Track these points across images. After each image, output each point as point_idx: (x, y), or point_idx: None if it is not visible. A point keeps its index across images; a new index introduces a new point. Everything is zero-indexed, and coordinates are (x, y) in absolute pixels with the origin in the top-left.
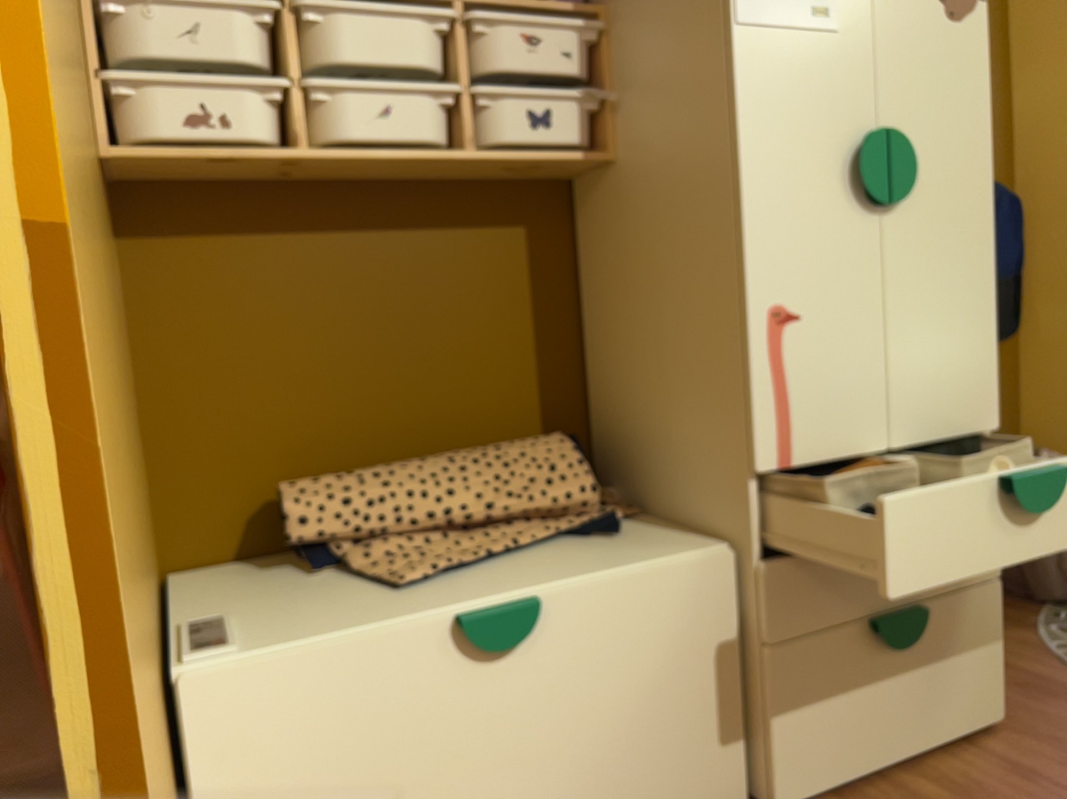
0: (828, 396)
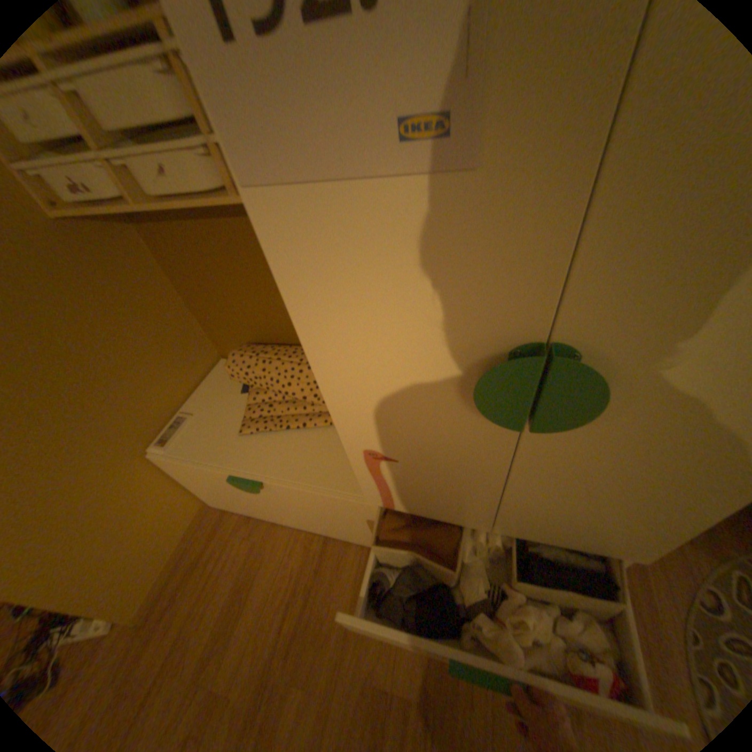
0: (425, 497)
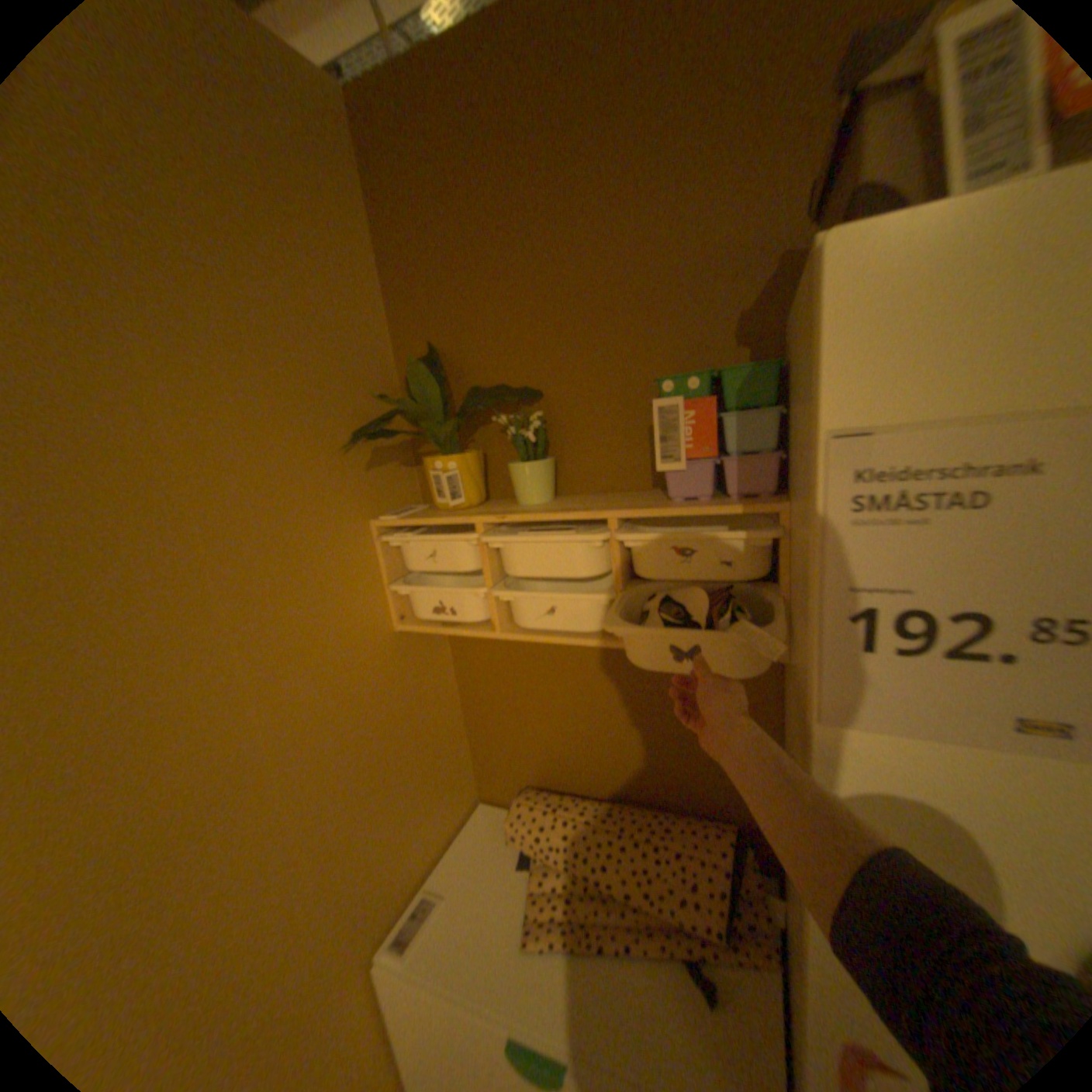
0: None
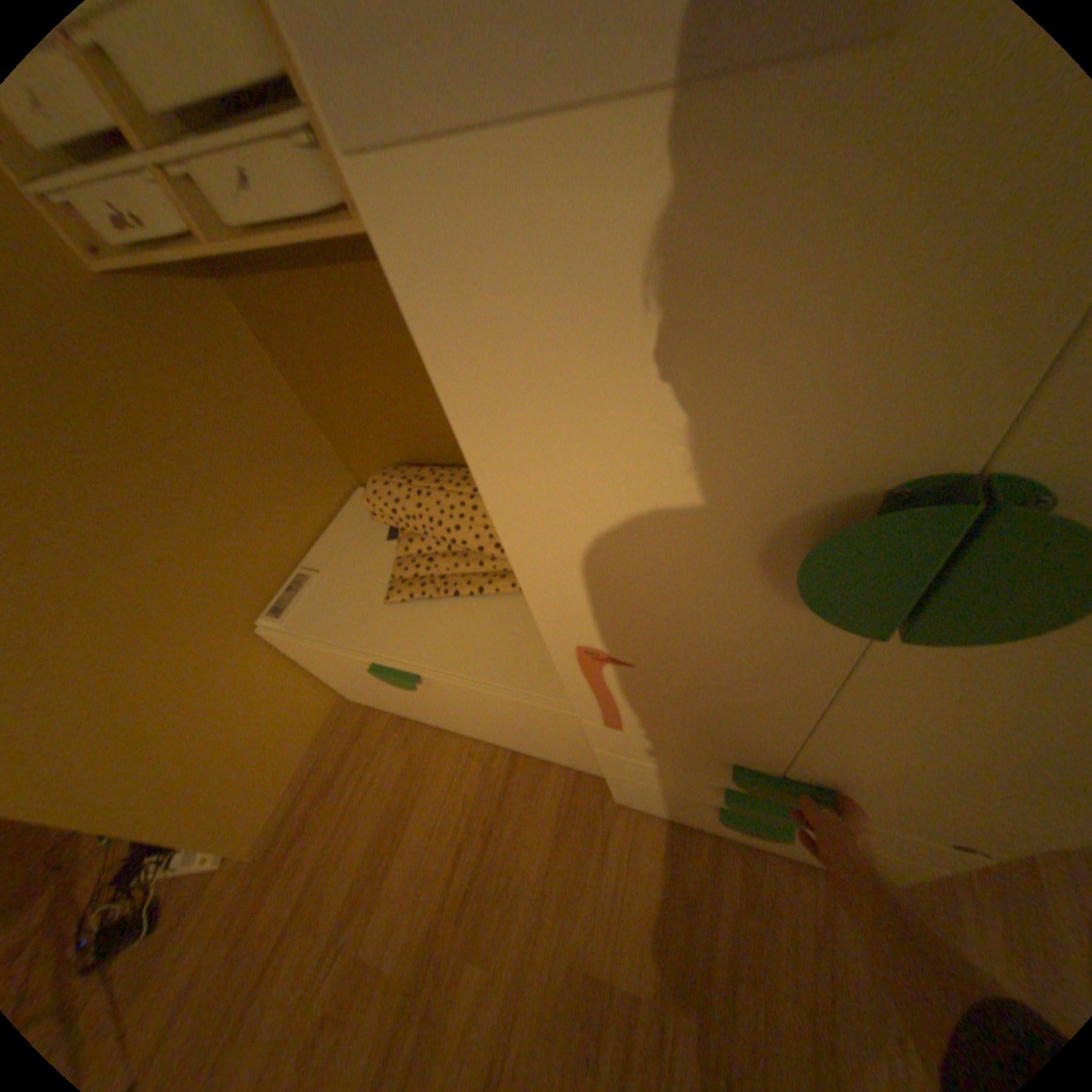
0: (676, 719)
